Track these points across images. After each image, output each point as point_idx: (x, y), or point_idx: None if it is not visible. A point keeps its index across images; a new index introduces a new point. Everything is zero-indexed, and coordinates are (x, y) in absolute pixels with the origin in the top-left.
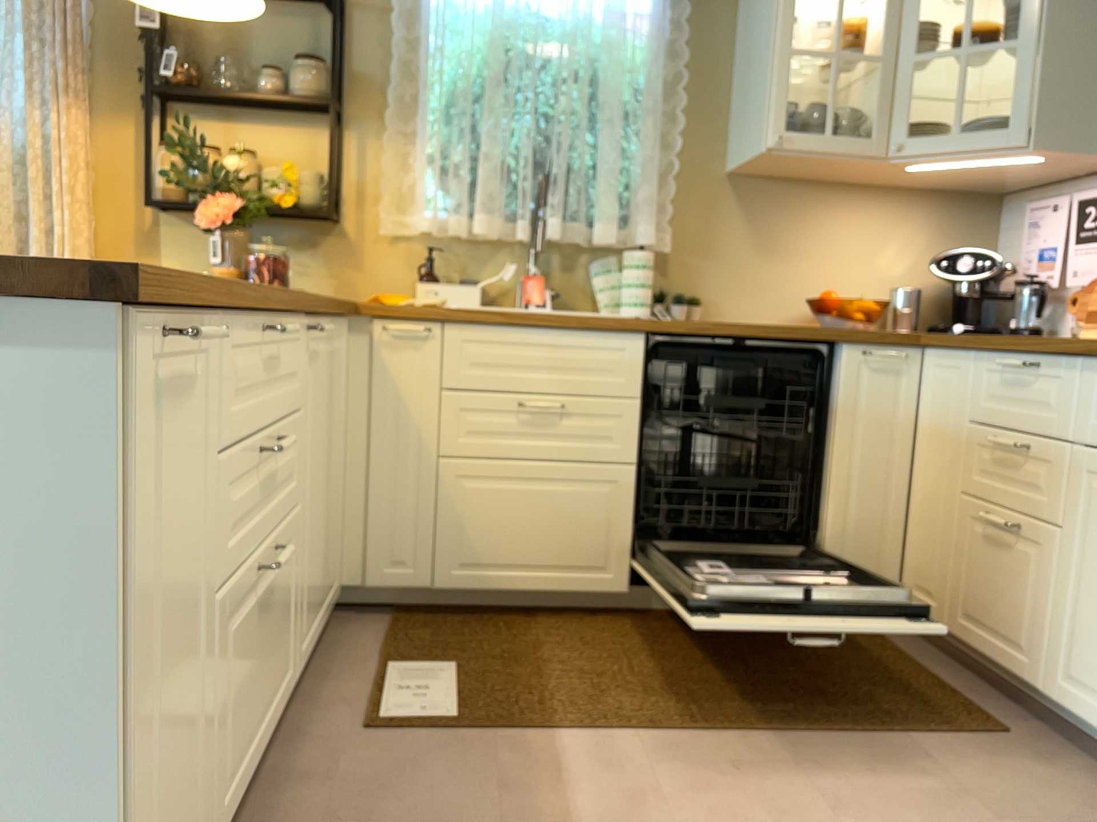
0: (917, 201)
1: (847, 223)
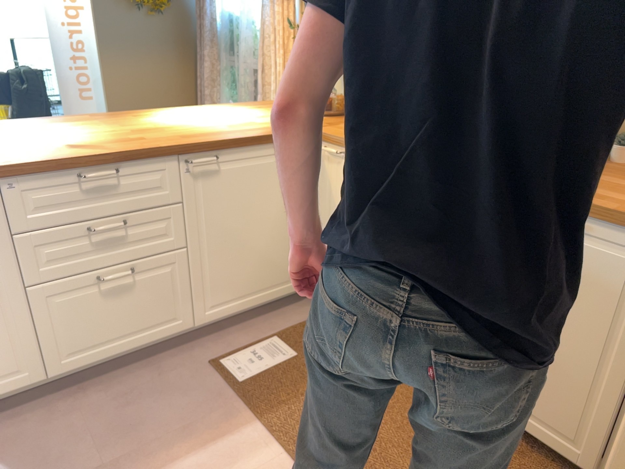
0: None
1: None
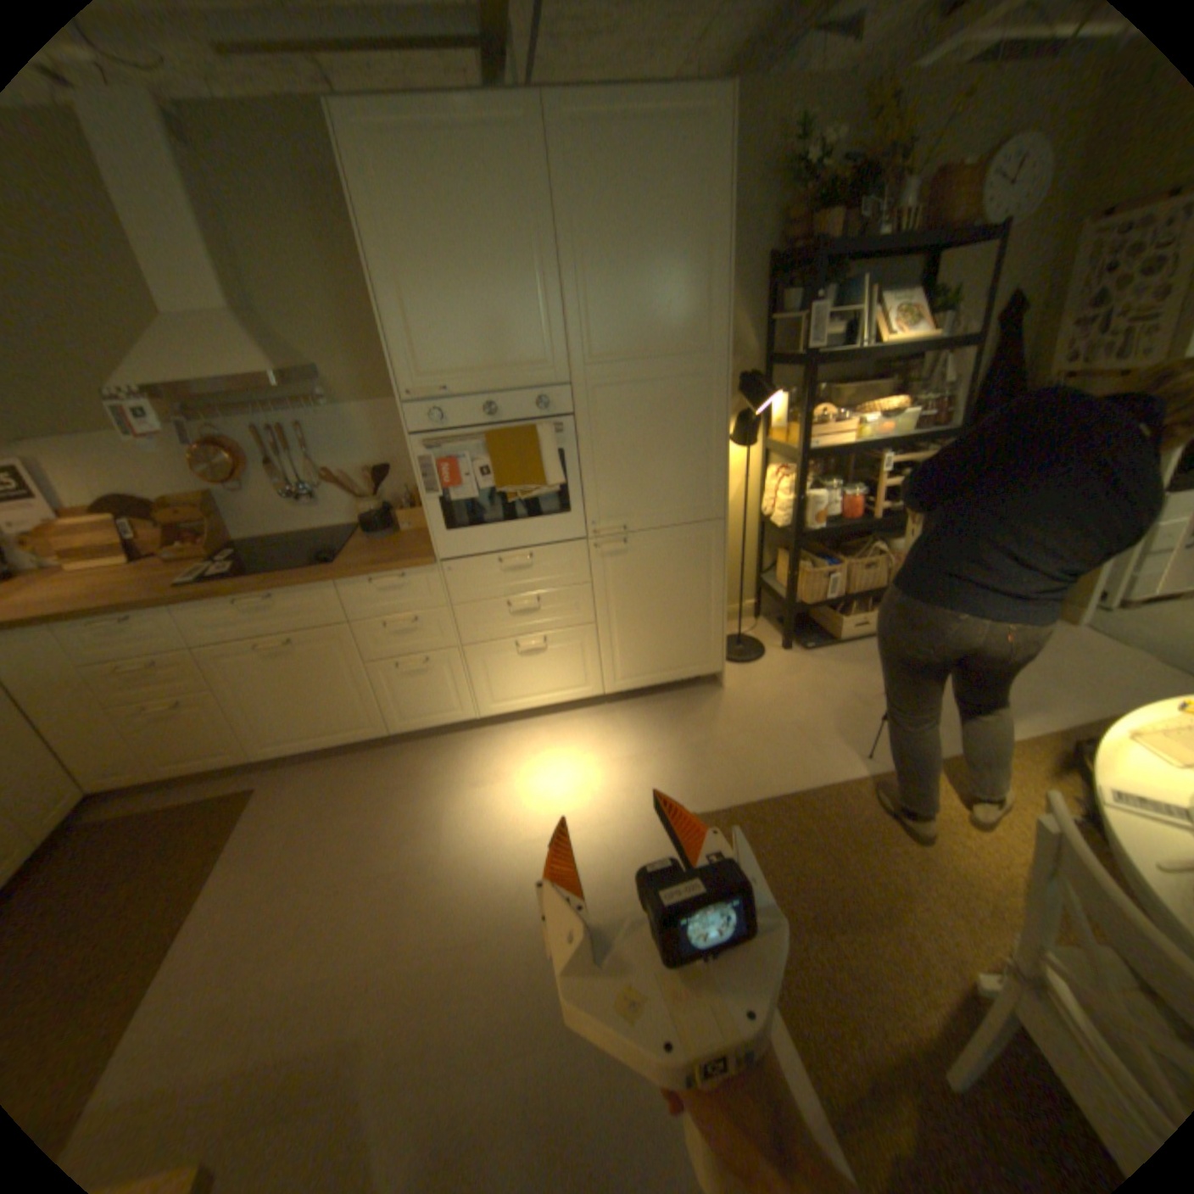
0: None
1: None
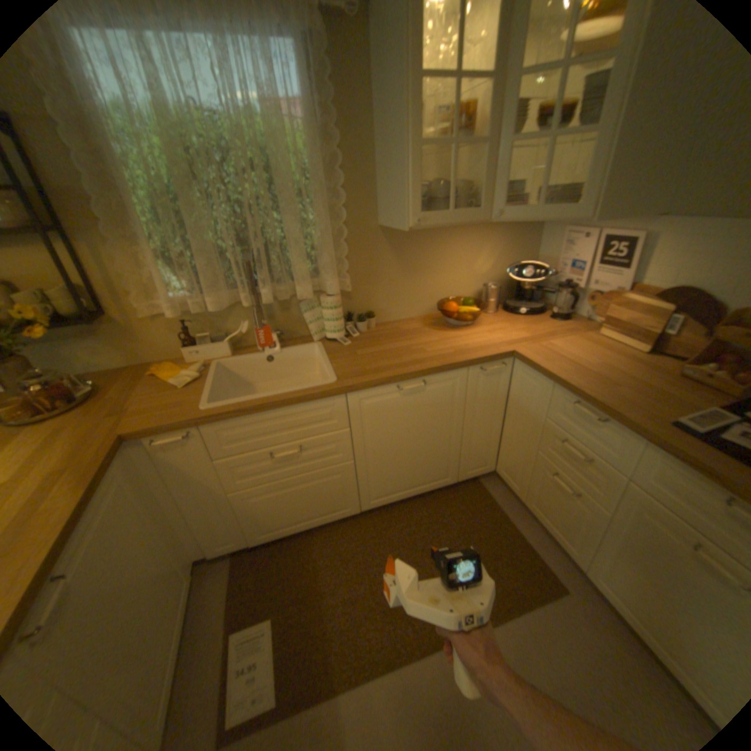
0: (497, 224)
1: (456, 247)
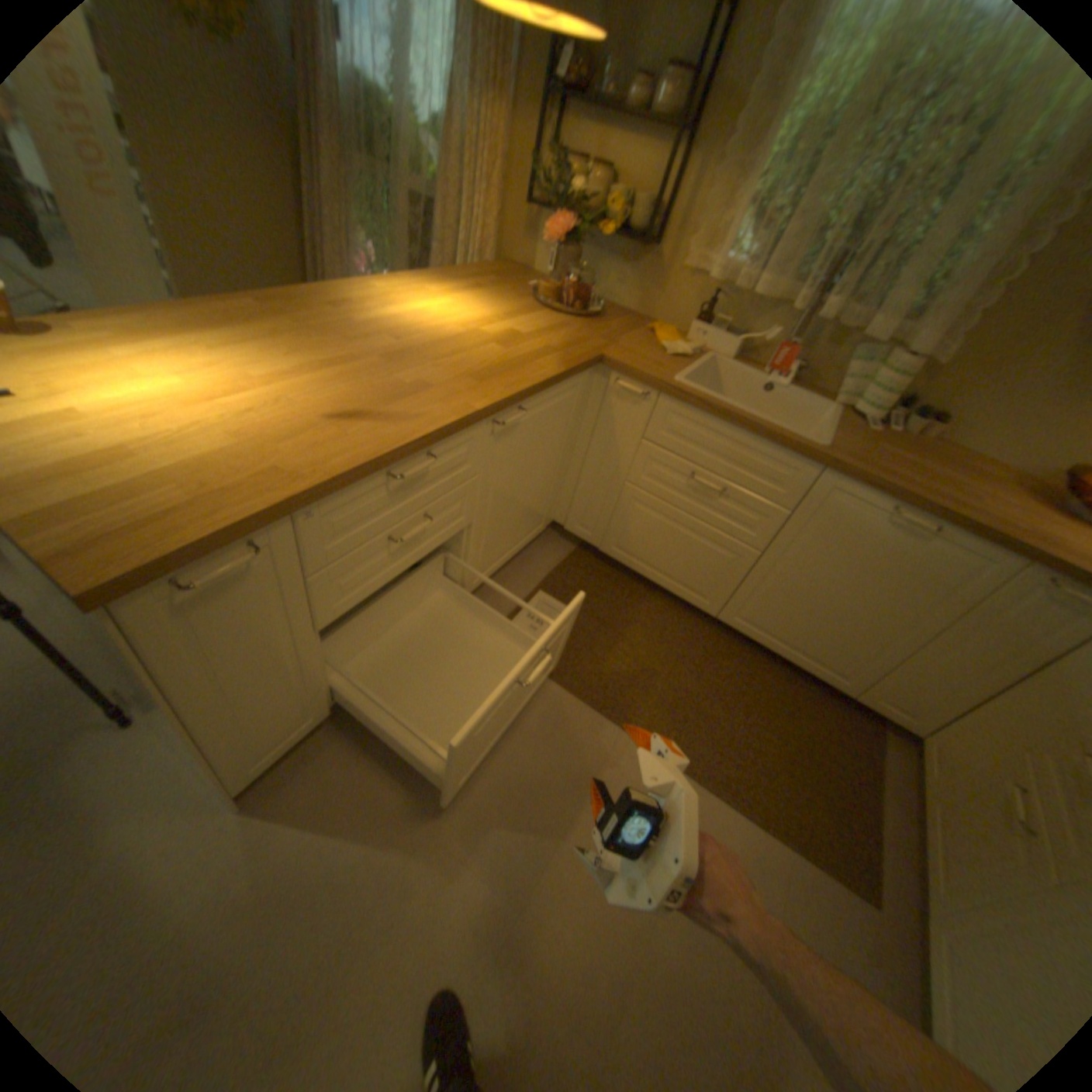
0: None
1: None
